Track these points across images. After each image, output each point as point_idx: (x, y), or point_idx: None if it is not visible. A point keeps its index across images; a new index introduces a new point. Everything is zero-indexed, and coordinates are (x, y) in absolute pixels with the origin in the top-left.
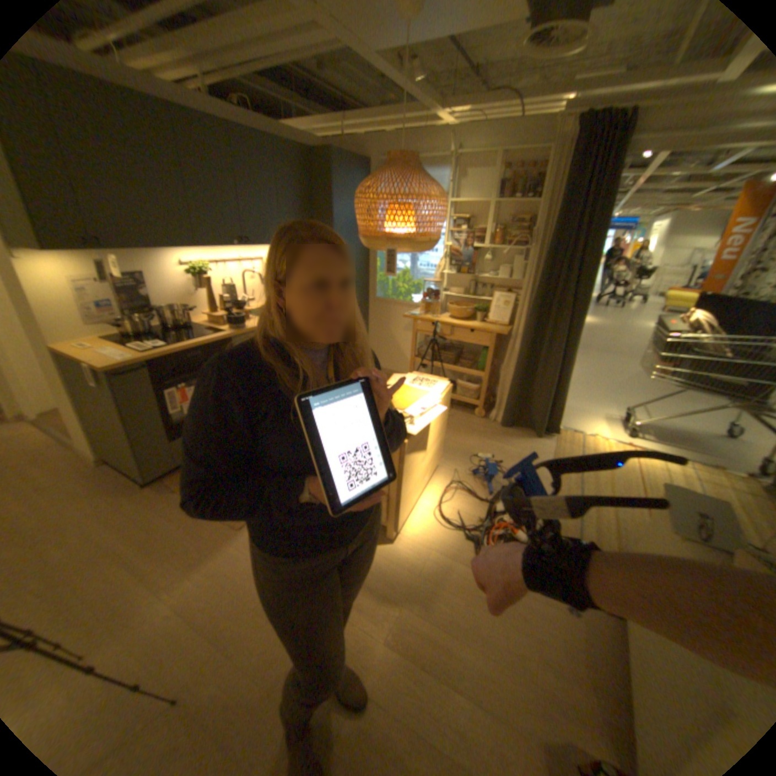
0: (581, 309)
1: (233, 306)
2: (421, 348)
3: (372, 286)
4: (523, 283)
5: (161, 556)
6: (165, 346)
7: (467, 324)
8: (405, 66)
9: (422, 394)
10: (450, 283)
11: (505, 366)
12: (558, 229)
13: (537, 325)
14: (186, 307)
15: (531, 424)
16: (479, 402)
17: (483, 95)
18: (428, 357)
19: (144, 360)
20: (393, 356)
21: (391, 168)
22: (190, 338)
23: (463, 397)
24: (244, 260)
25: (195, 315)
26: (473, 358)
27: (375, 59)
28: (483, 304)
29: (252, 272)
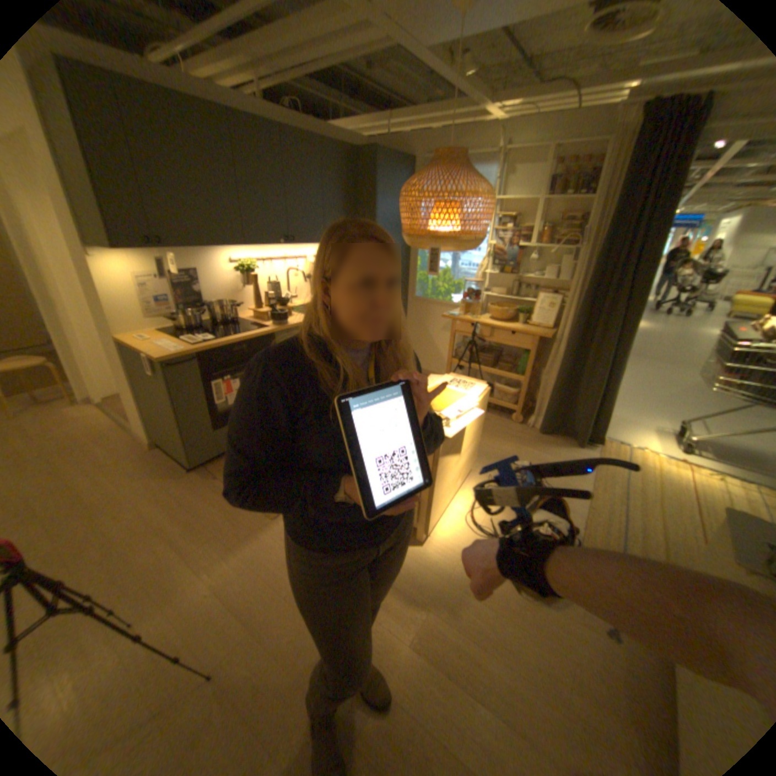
0: (635, 313)
1: (276, 302)
2: (458, 349)
3: (411, 285)
4: (570, 284)
5: (201, 538)
6: (212, 339)
7: (508, 326)
8: (456, 60)
9: (458, 396)
10: (491, 283)
11: (546, 371)
12: (612, 227)
13: (584, 329)
14: (232, 302)
15: (572, 433)
16: (517, 407)
17: (536, 87)
18: (465, 358)
19: (194, 352)
20: (428, 356)
21: (438, 165)
22: (235, 332)
23: (500, 401)
24: (288, 258)
25: (240, 310)
26: (513, 361)
27: (425, 55)
28: (526, 305)
29: (295, 270)
